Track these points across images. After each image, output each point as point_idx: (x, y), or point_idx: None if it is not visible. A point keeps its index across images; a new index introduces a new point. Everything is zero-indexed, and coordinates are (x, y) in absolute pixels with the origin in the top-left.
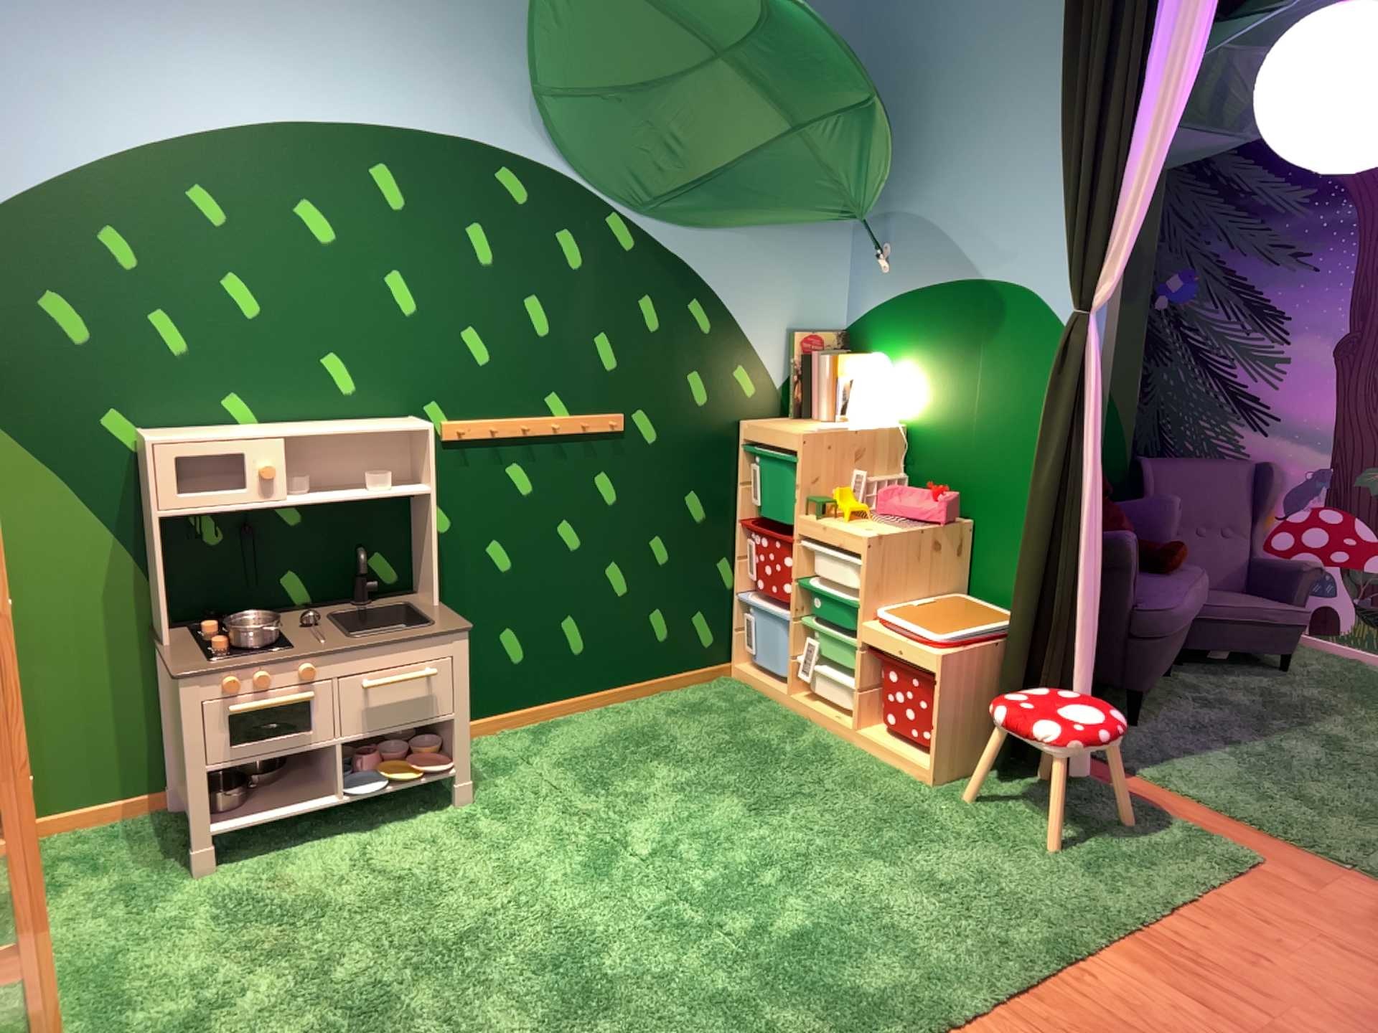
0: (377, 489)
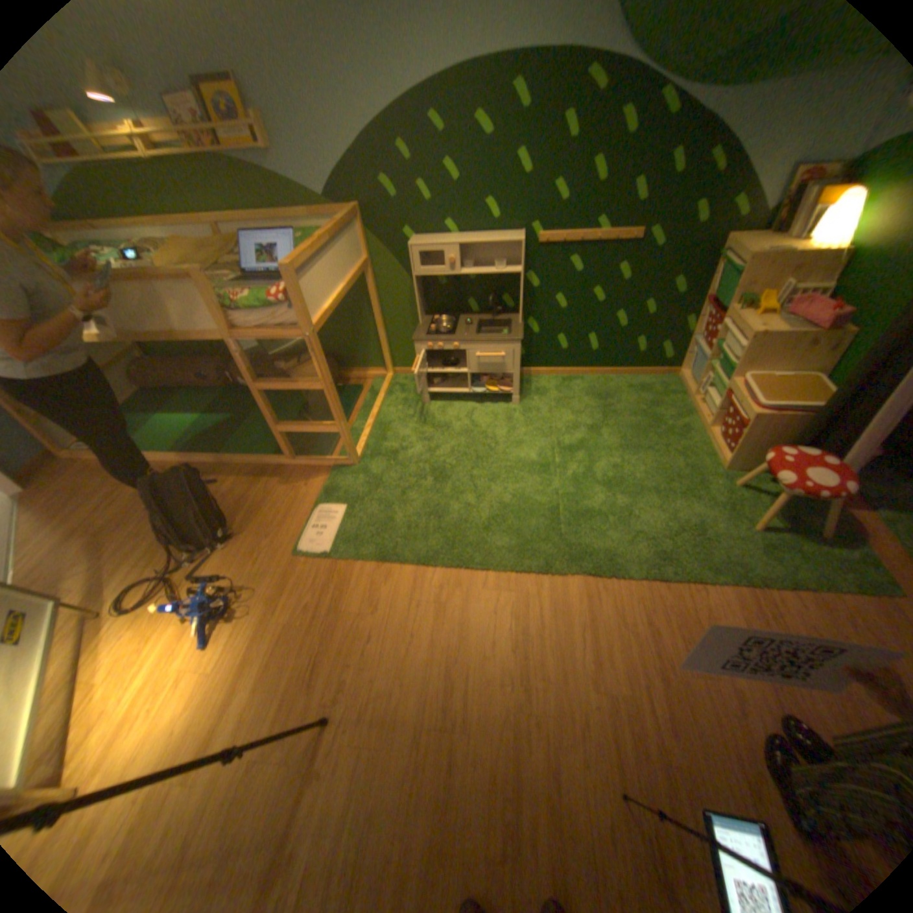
0: (499, 270)
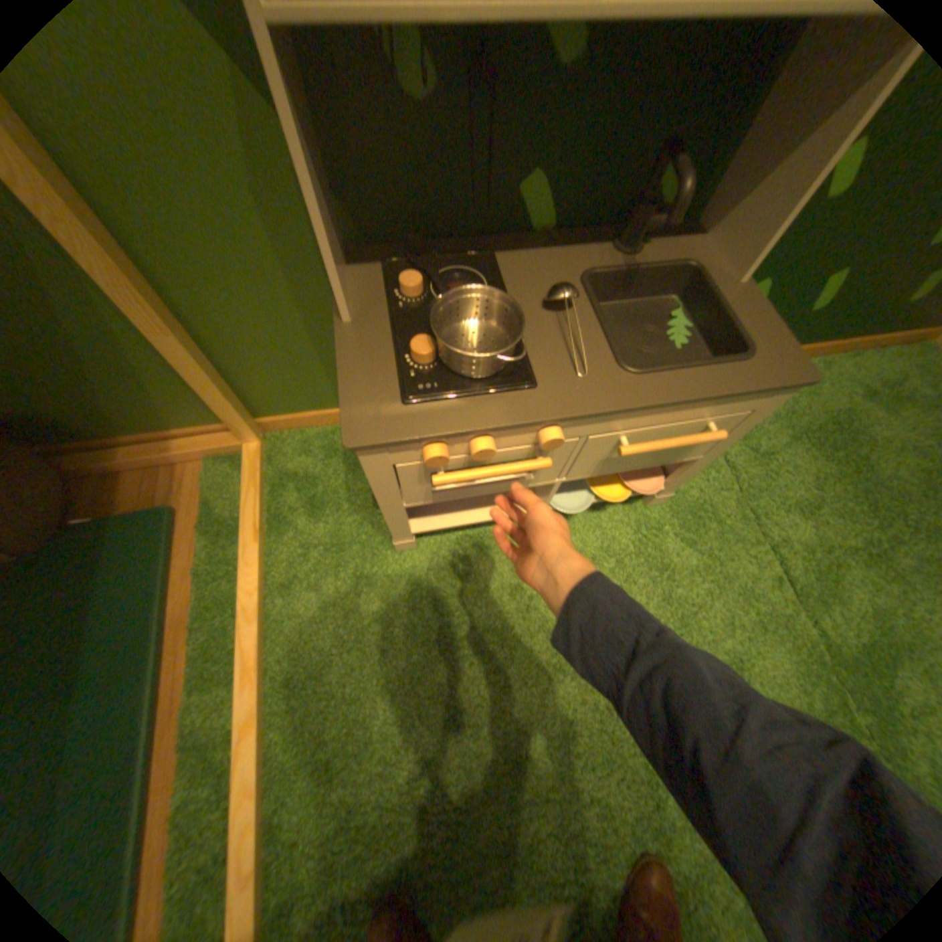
0: None
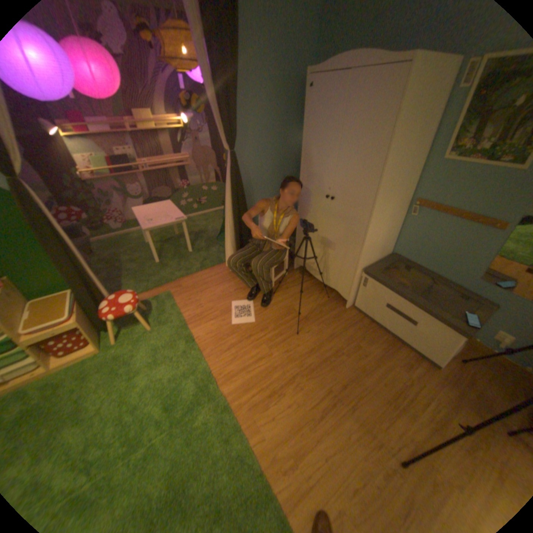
0: None
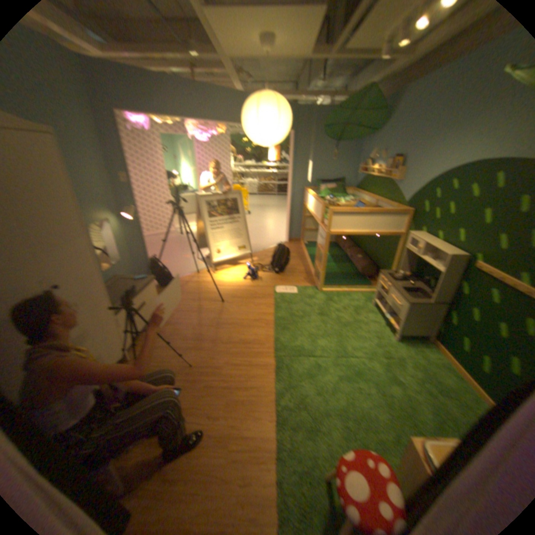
0: (439, 266)
